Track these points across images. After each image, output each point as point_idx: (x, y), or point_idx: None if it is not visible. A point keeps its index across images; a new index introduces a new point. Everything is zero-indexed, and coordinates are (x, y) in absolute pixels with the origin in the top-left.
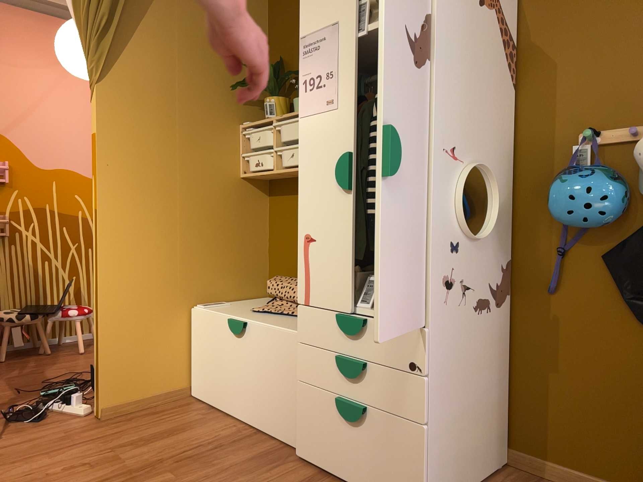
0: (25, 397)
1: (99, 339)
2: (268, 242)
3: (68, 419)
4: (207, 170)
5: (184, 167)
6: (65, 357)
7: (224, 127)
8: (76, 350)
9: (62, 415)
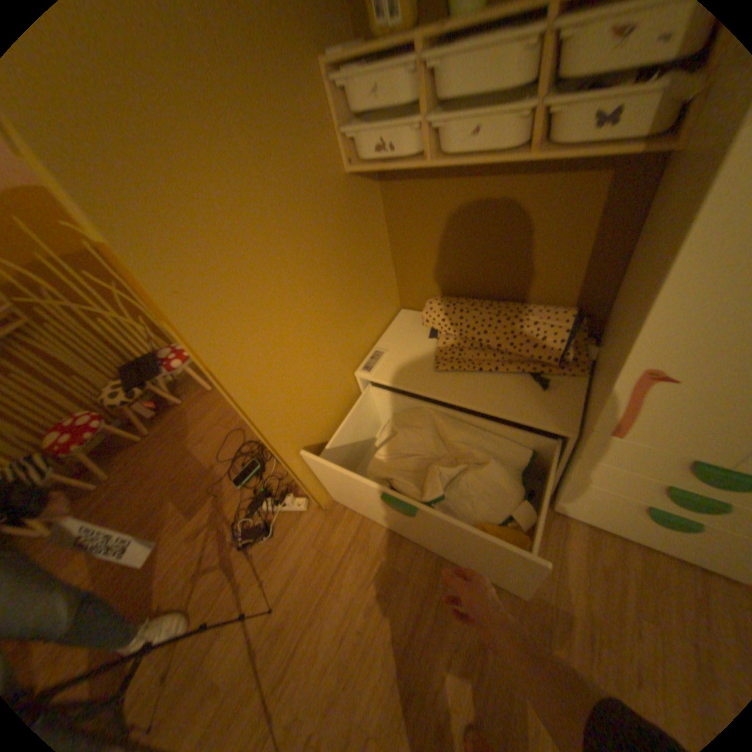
0: (224, 496)
1: (296, 471)
2: (389, 248)
3: (296, 519)
4: (307, 191)
5: (279, 210)
6: (201, 405)
7: (298, 80)
8: (201, 387)
9: (284, 514)
